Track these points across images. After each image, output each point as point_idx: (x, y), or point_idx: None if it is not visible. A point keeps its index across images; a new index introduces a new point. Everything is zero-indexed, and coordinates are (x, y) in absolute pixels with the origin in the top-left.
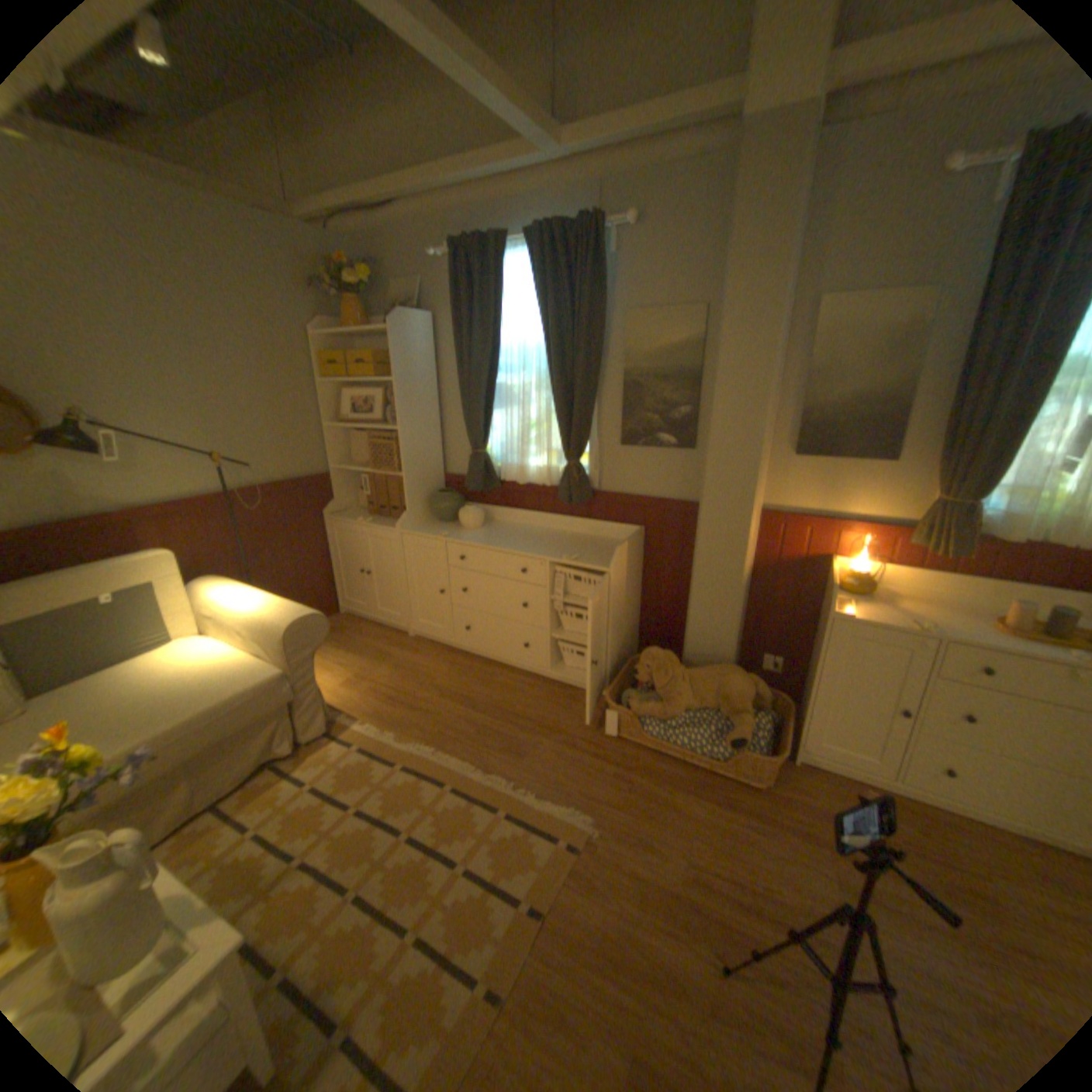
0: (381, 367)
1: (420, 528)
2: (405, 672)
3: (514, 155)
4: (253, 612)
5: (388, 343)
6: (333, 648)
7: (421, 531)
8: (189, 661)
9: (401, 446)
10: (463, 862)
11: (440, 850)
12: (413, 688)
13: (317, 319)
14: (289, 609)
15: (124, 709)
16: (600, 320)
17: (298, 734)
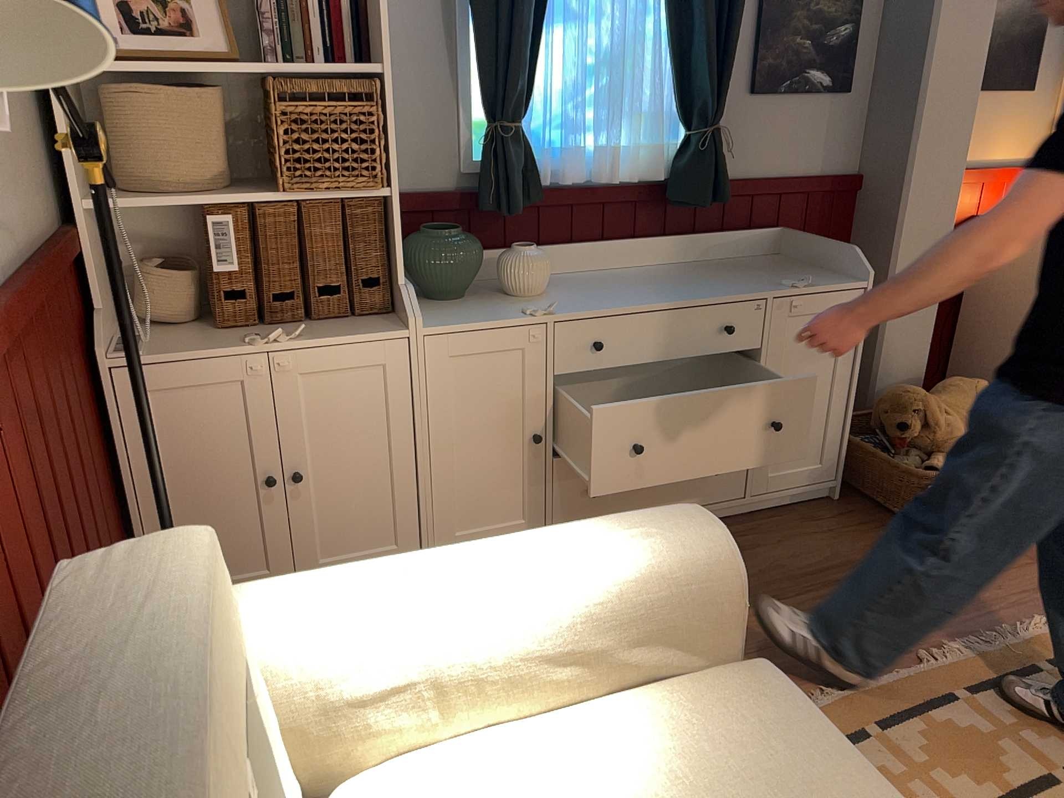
0: None
1: (443, 316)
2: None
3: None
4: (581, 576)
5: None
6: None
7: (467, 319)
8: None
9: (390, 116)
10: None
11: None
12: None
13: None
14: (642, 524)
15: None
16: None
17: None
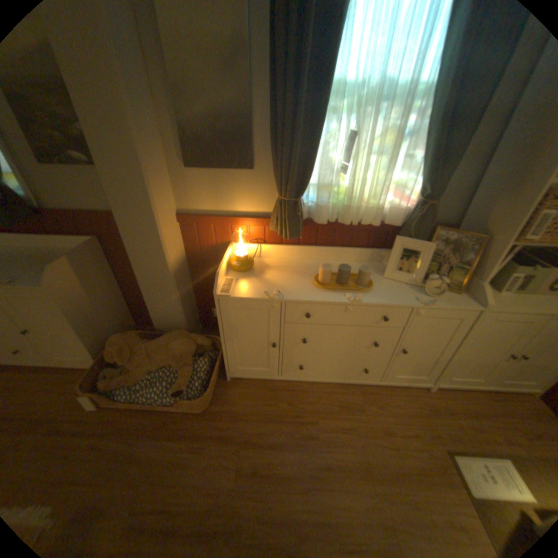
0: None
1: None
2: None
3: None
4: None
5: None
6: None
7: None
8: None
9: None
10: None
11: None
12: None
13: None
14: None
15: None
16: None
17: None
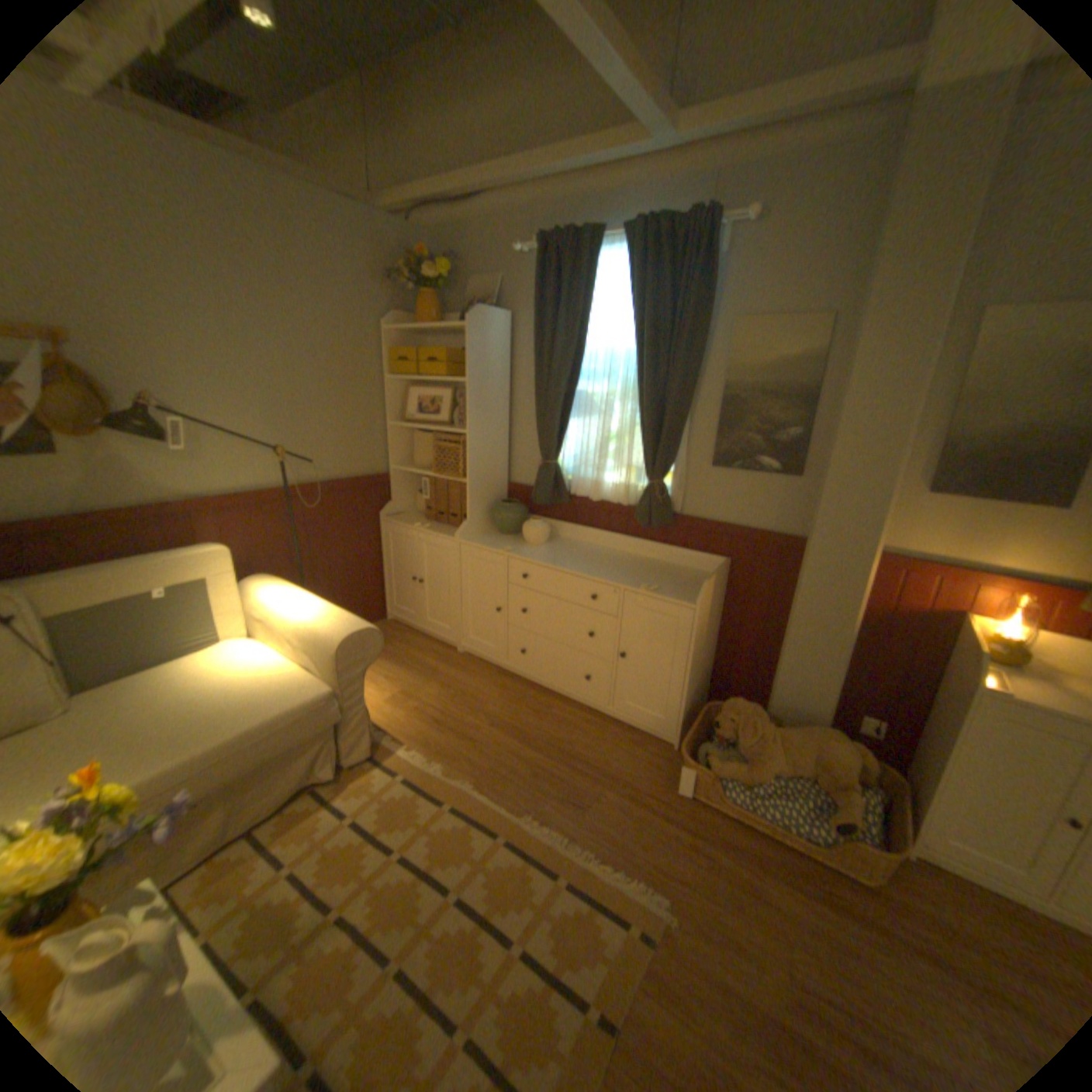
0: (454, 366)
1: (480, 540)
2: (454, 693)
3: (622, 142)
4: (306, 621)
5: (465, 342)
6: (379, 658)
7: (481, 543)
8: (237, 668)
9: (468, 452)
10: (521, 940)
11: (495, 920)
12: (462, 713)
13: (391, 314)
14: (343, 621)
15: (166, 720)
16: (704, 326)
17: (342, 757)
